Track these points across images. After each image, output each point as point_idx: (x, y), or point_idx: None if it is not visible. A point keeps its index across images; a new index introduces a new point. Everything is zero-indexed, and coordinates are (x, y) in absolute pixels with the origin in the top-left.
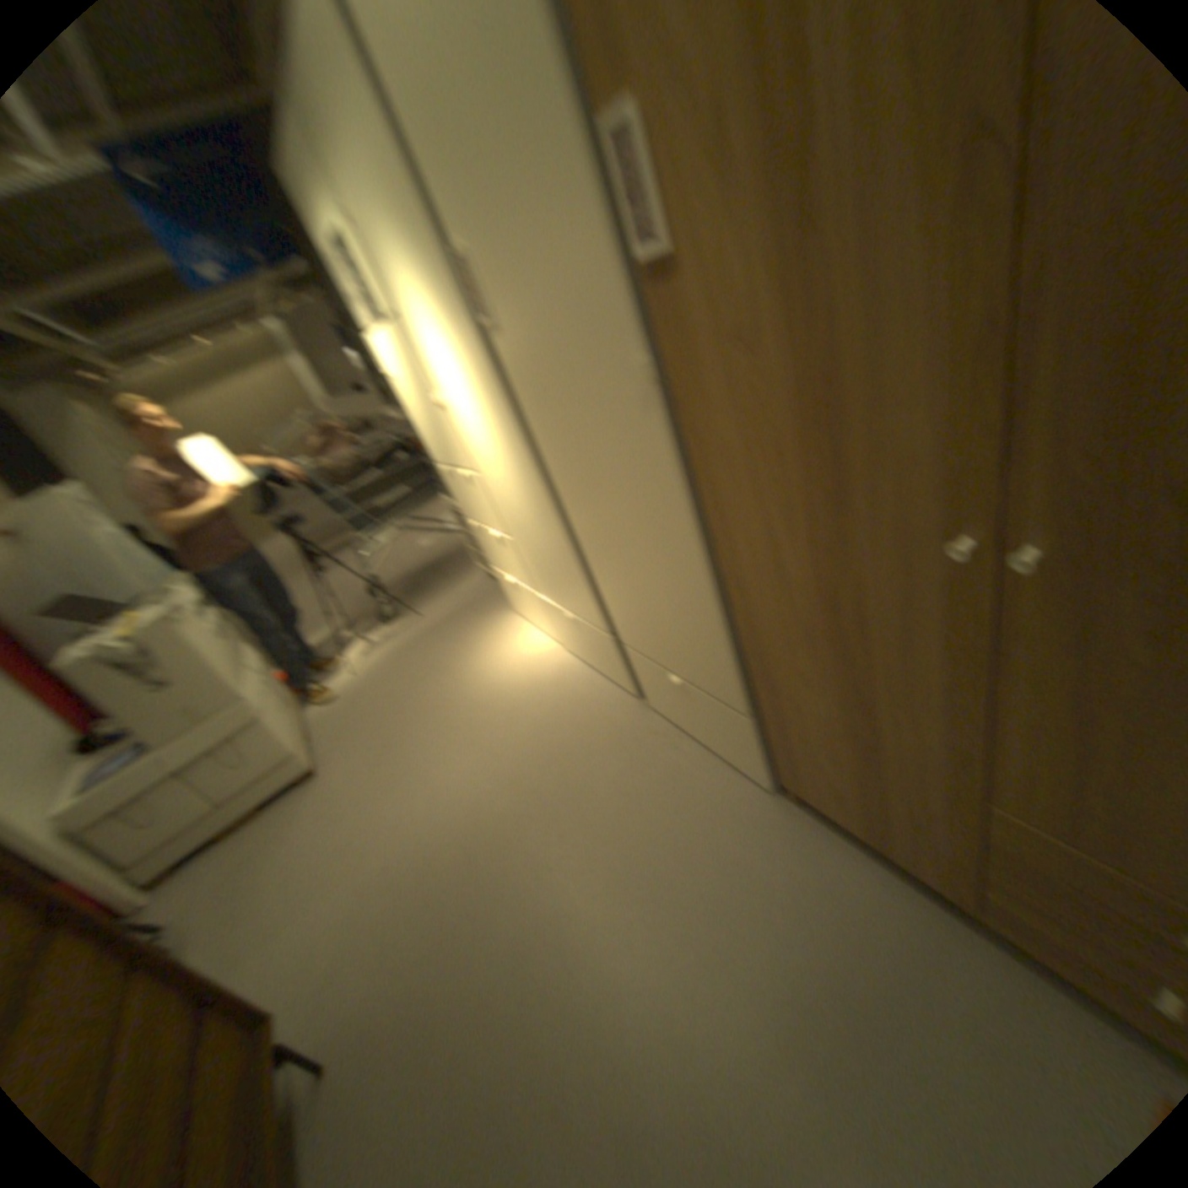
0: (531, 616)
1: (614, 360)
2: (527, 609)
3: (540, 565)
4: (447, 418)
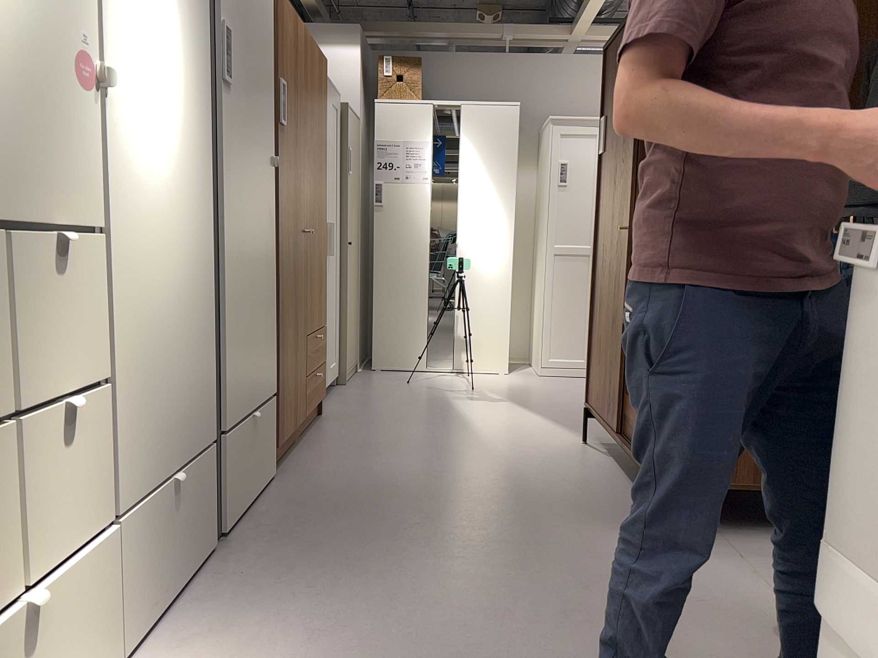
0: None
1: (269, 154)
2: None
3: (164, 395)
4: (107, 121)
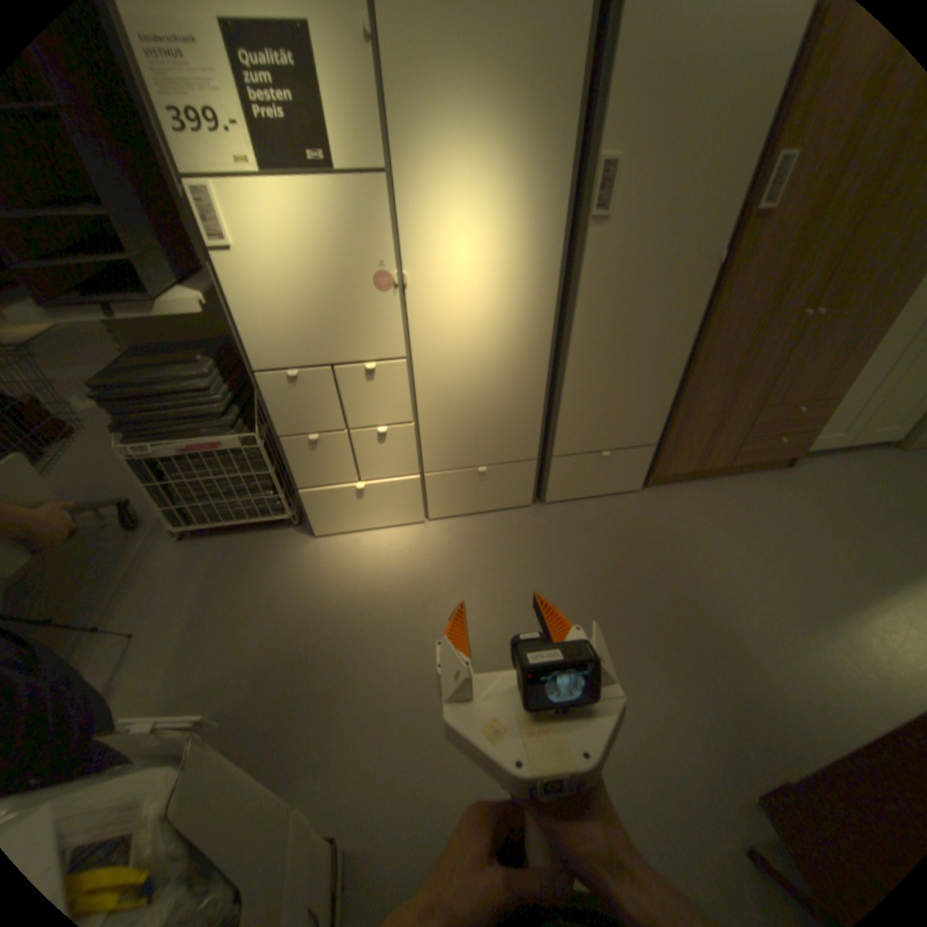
0: (381, 515)
1: (709, 253)
2: (380, 508)
3: (474, 432)
4: (415, 302)
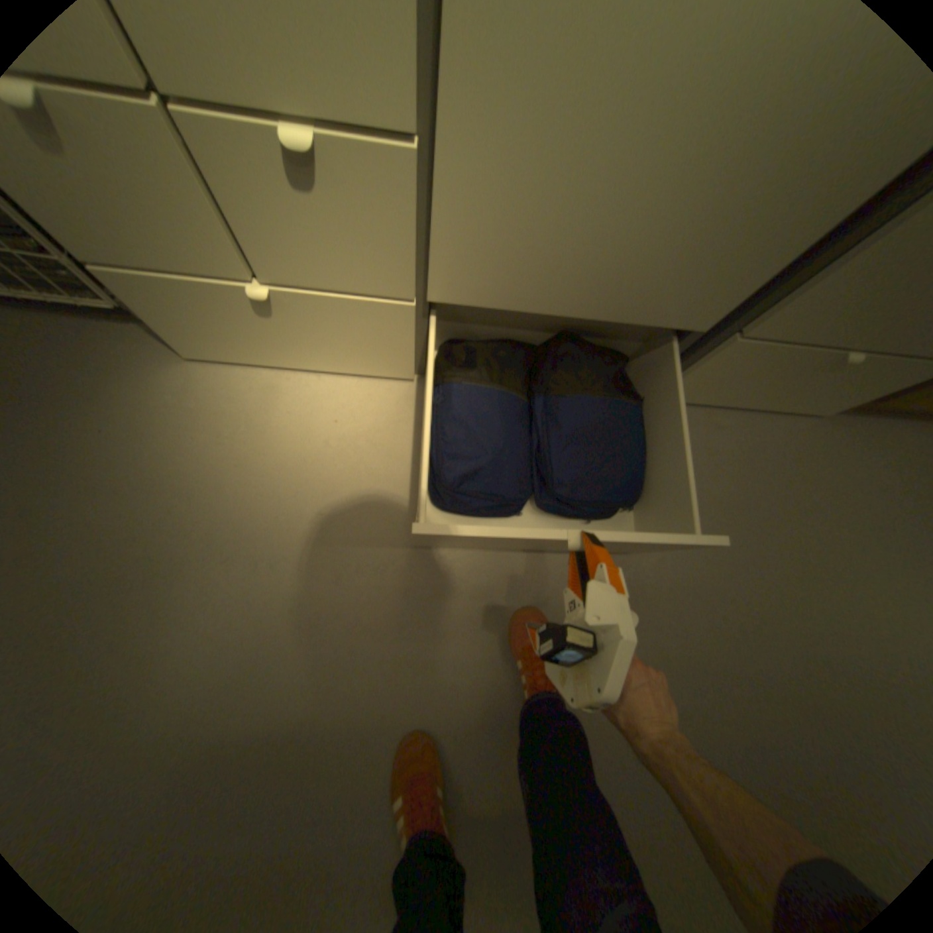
0: (321, 354)
1: None
2: (317, 343)
3: (604, 226)
4: None
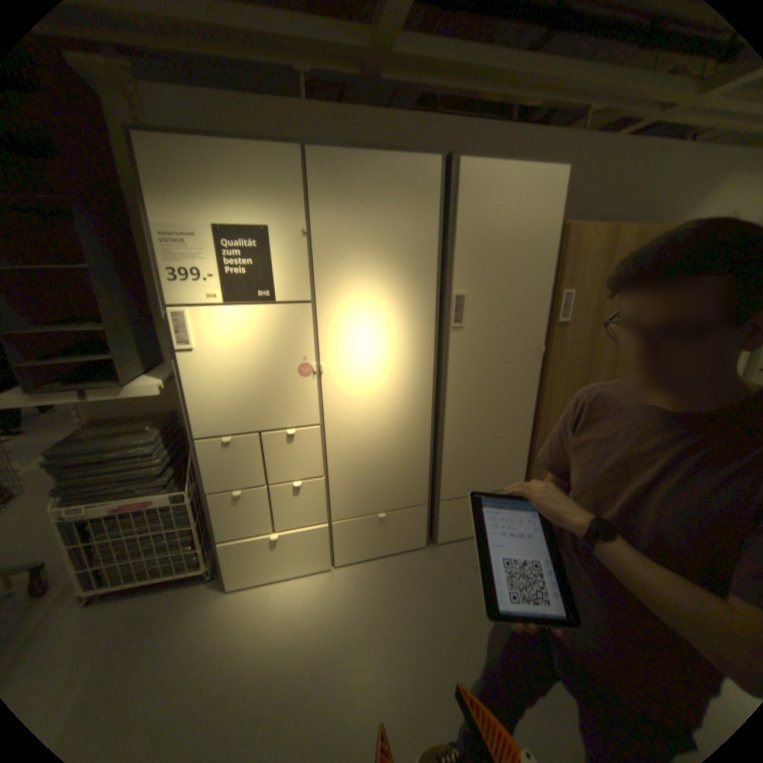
0: (290, 564)
1: (533, 348)
2: (289, 557)
3: (374, 482)
4: (328, 383)
